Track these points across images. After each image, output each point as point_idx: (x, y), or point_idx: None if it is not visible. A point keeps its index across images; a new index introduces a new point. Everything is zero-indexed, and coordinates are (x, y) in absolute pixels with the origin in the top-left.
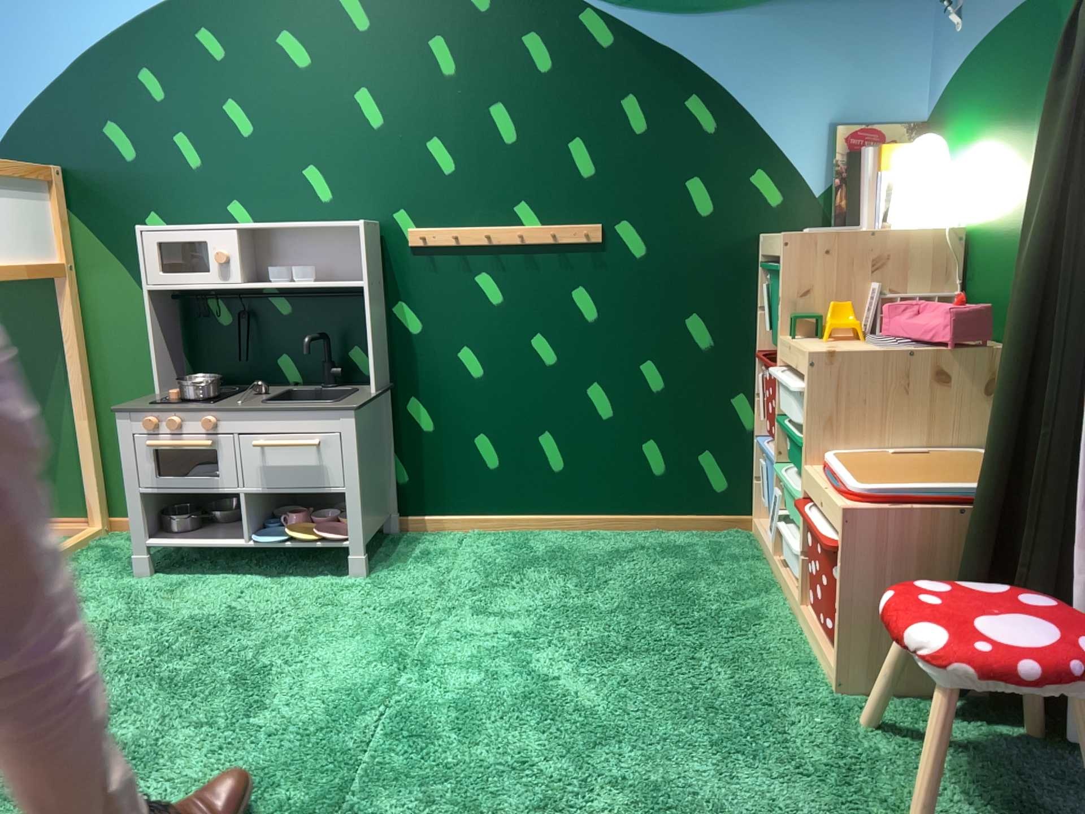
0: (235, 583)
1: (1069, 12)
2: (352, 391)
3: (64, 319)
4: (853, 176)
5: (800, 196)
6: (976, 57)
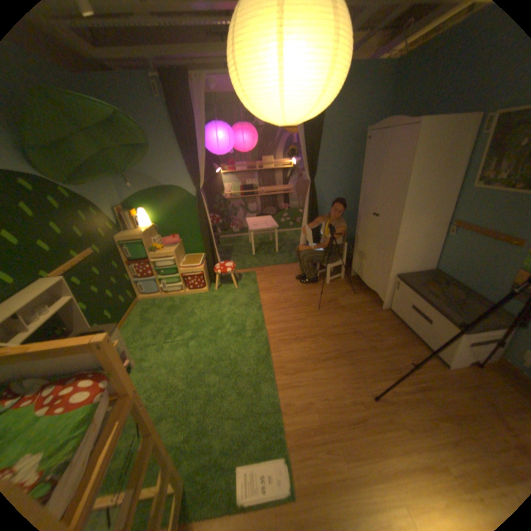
0: None
1: (173, 190)
2: (82, 334)
3: None
4: (121, 218)
5: (113, 226)
6: (141, 193)
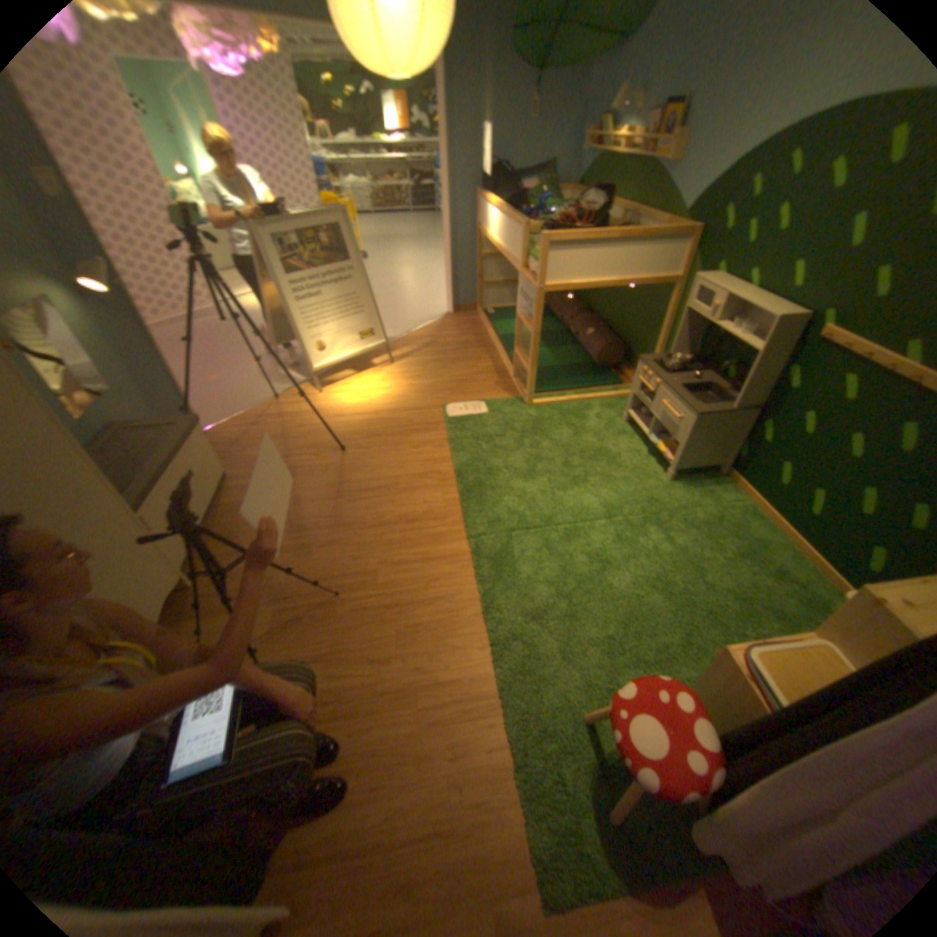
0: (636, 447)
1: None
2: (727, 402)
3: (673, 300)
4: None
5: None
6: None
